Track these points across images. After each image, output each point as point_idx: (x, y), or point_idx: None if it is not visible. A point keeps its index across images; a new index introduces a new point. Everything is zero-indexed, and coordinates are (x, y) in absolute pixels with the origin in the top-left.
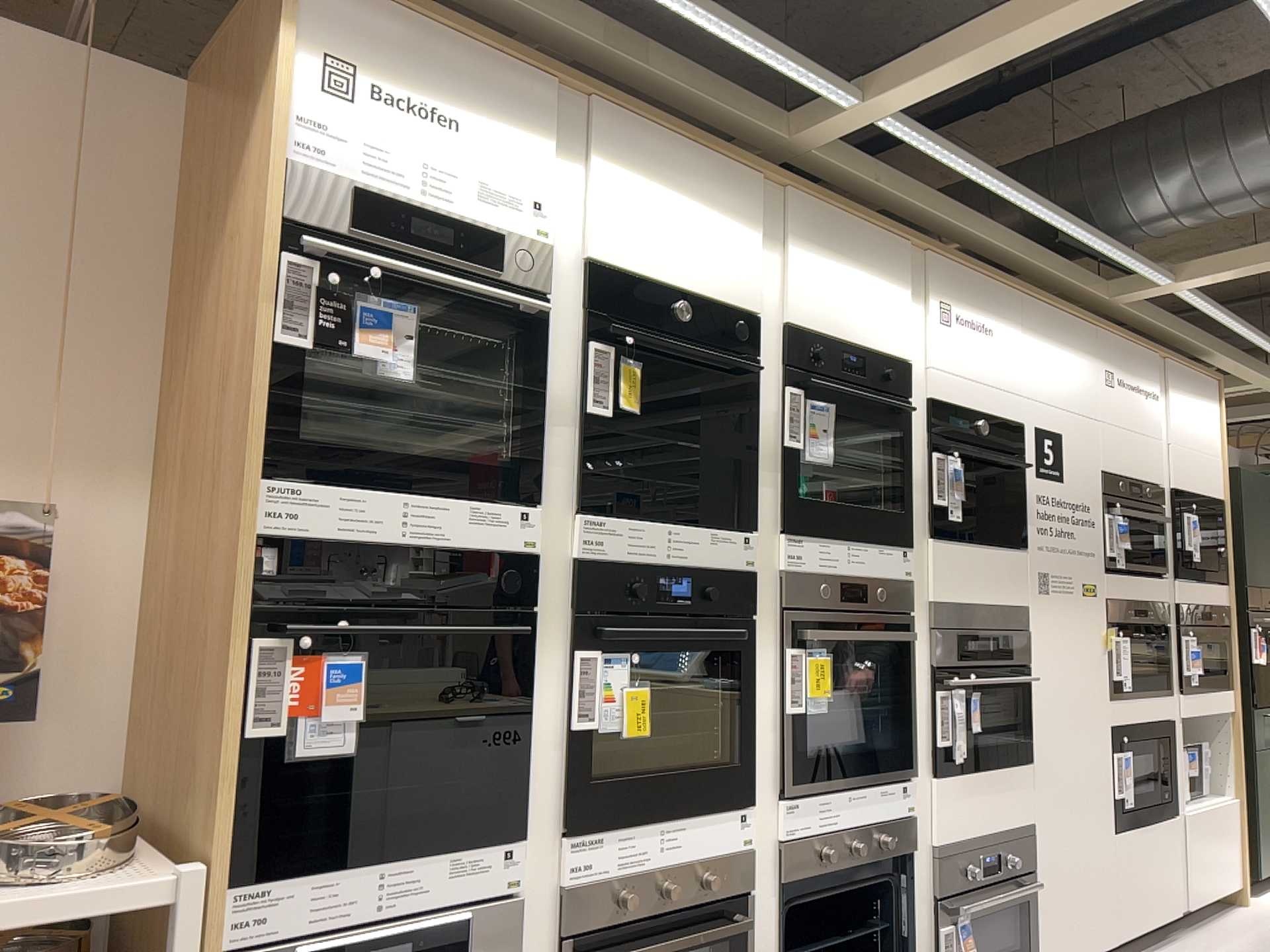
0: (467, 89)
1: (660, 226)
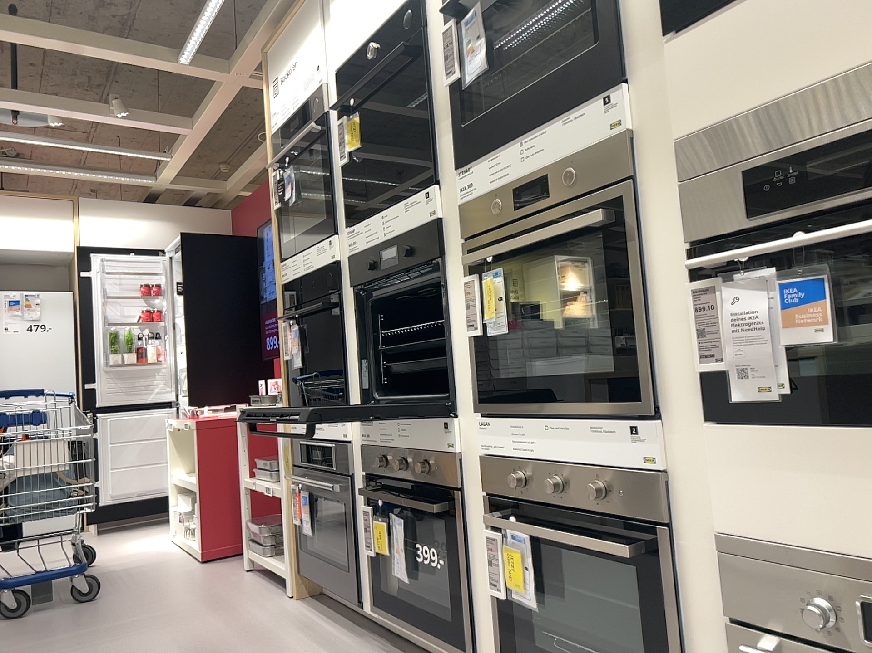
0: (294, 39)
1: (357, 2)
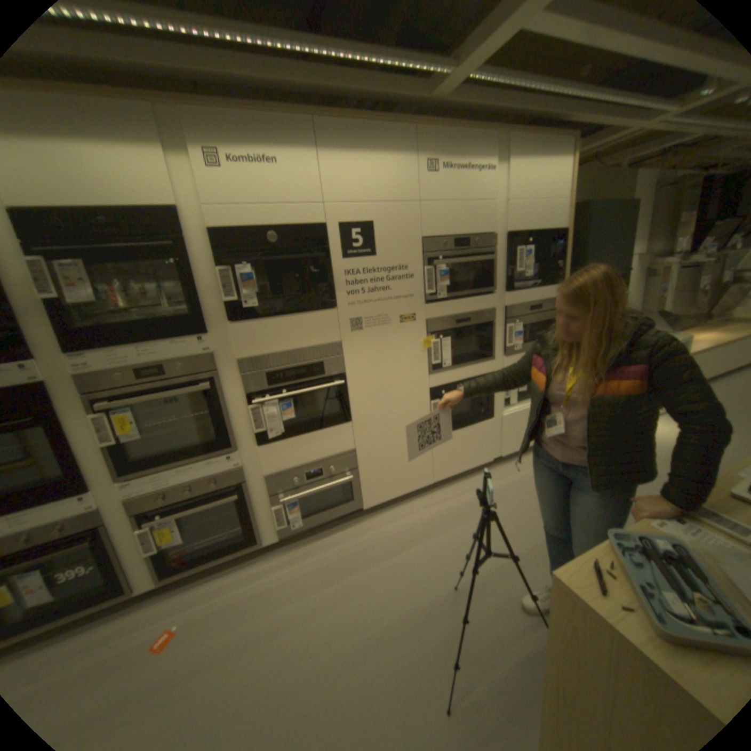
0: None
1: None
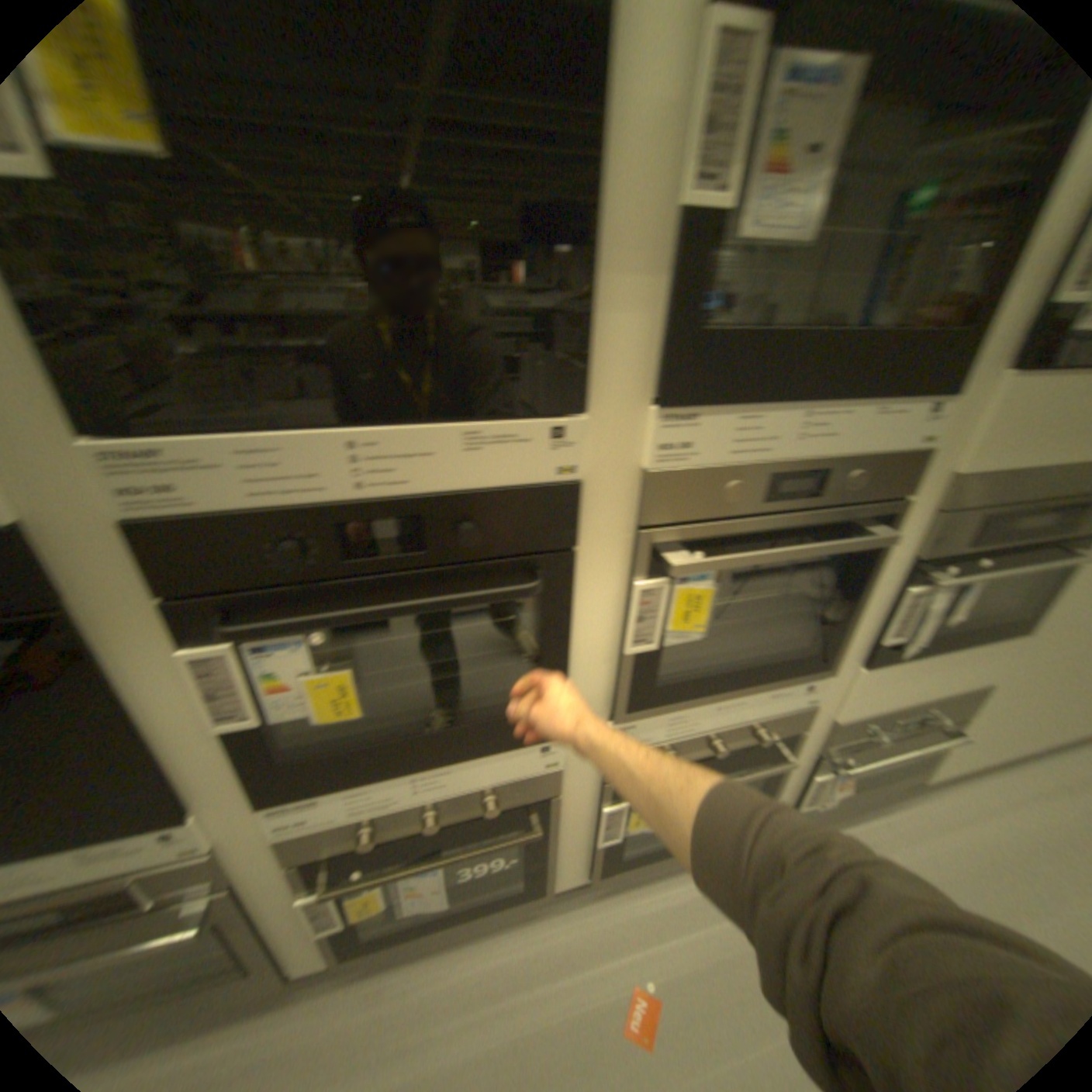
0: None
1: None
